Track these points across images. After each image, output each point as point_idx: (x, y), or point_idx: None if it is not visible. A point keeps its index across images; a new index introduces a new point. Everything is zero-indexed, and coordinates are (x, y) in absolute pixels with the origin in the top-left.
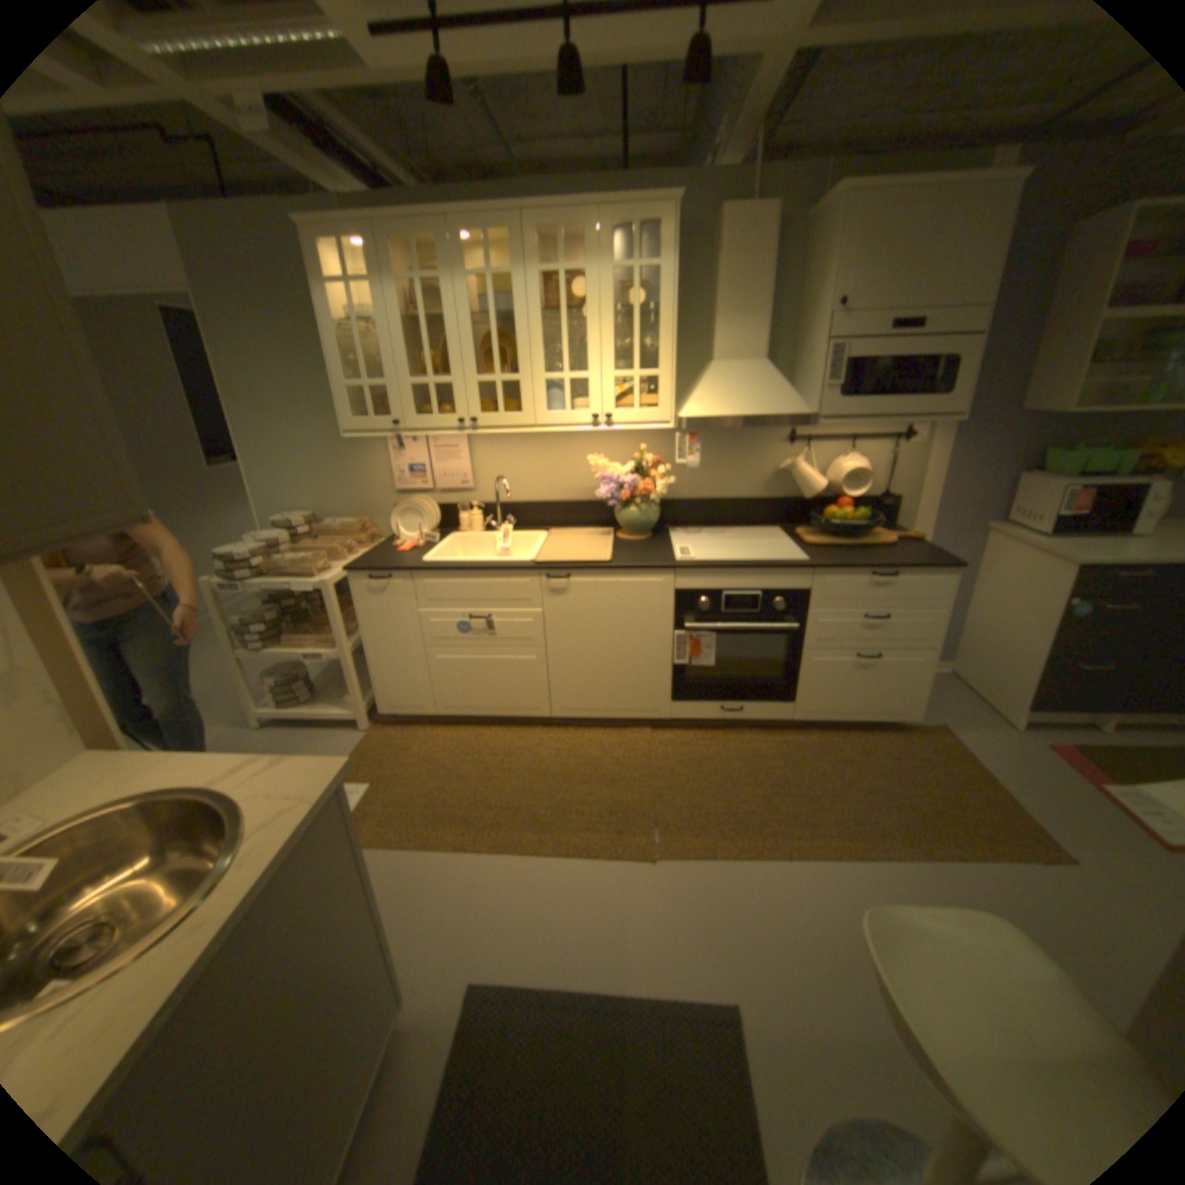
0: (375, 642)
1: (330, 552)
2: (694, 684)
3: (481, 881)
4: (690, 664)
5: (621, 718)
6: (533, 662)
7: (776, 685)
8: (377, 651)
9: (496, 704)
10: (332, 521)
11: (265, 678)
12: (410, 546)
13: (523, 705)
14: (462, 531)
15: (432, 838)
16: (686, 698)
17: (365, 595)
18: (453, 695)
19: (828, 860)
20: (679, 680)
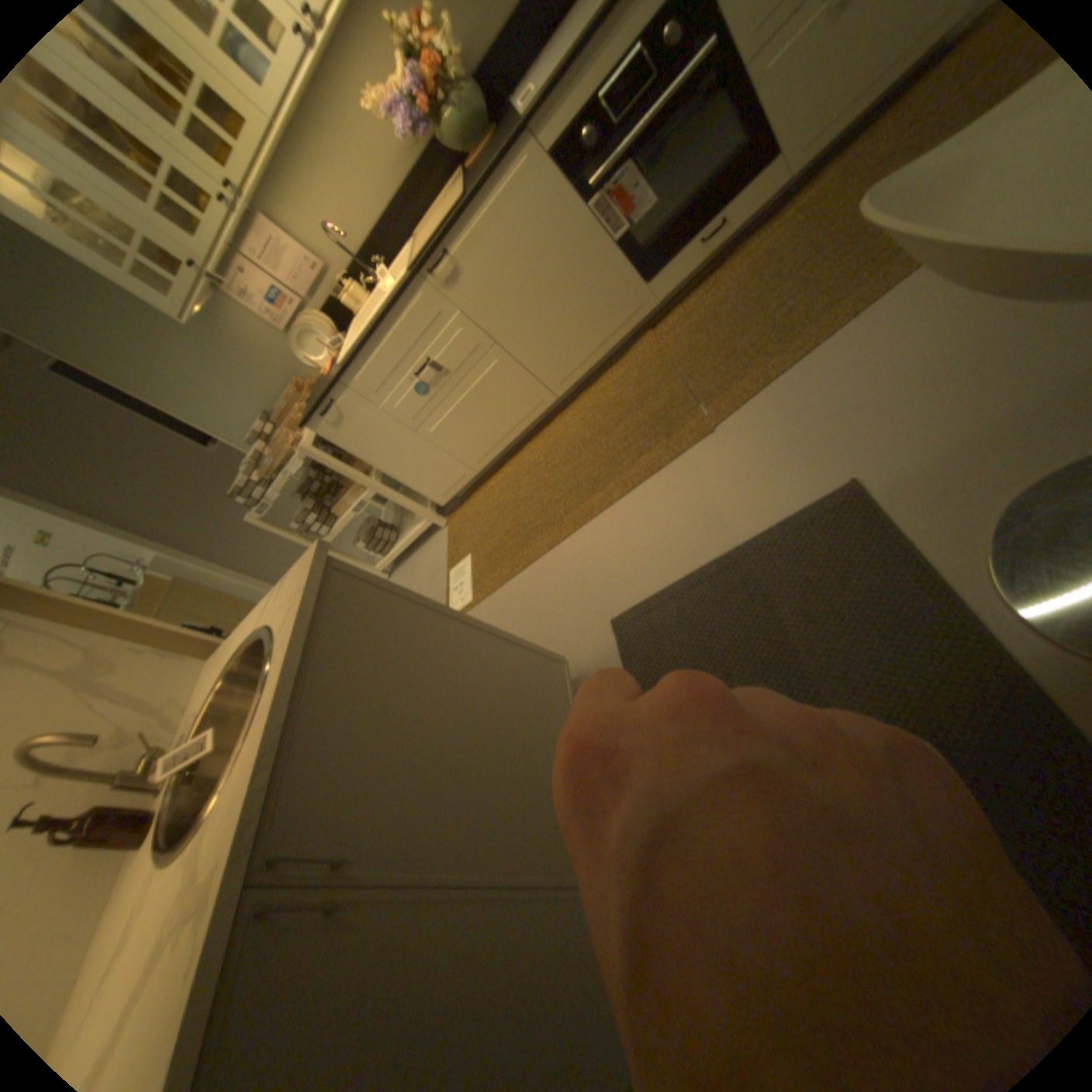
0: (383, 460)
1: (294, 426)
2: (654, 241)
3: (580, 552)
4: (635, 223)
5: (616, 343)
6: (498, 364)
7: (743, 149)
8: (391, 465)
9: (508, 427)
10: (280, 404)
11: (357, 544)
12: (331, 365)
13: (527, 408)
14: (356, 313)
15: (530, 552)
16: (658, 264)
17: (336, 432)
18: (473, 448)
19: (904, 274)
20: (636, 252)
